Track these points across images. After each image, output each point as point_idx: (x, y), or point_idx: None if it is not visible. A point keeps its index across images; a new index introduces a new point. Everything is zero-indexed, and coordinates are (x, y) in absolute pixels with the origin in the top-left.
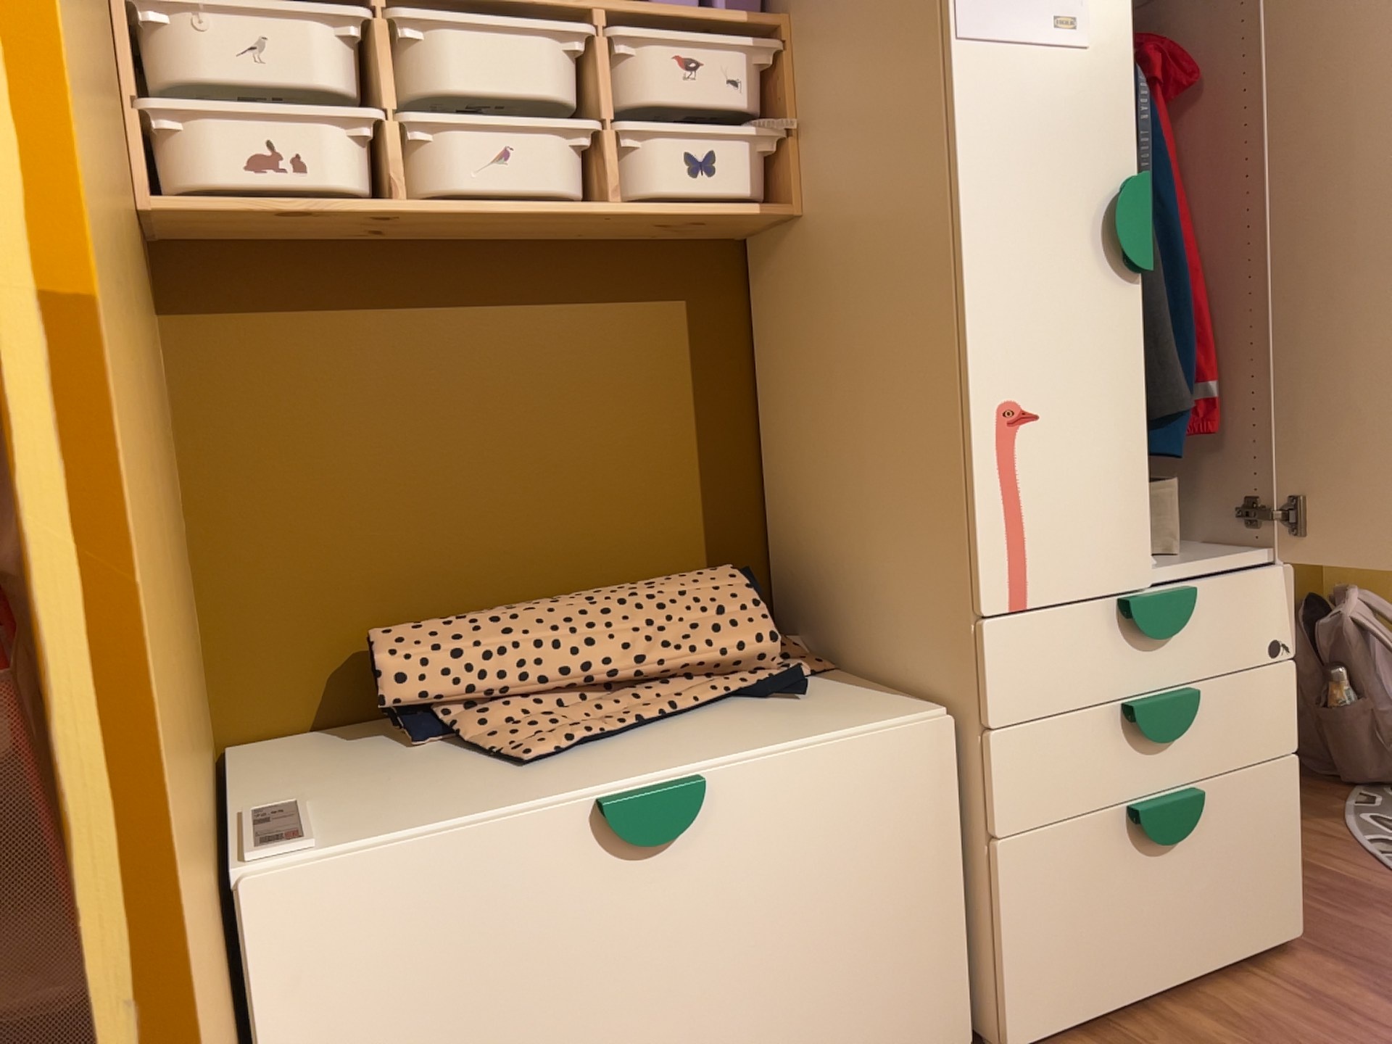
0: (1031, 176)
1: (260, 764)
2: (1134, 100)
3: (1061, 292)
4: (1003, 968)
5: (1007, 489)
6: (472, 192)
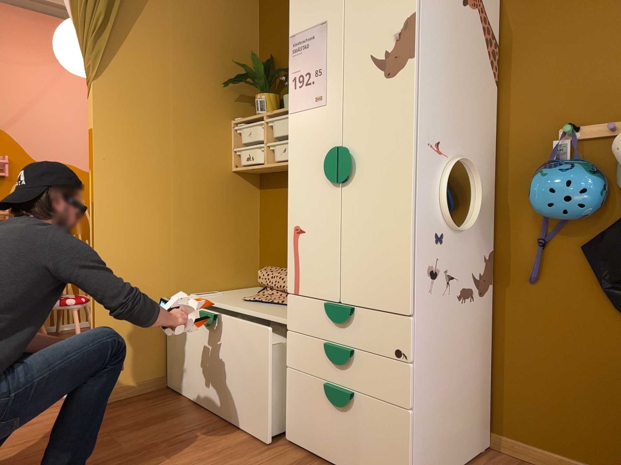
0: (306, 151)
1: (246, 289)
2: (341, 118)
3: (313, 190)
4: (288, 411)
5: (294, 253)
6: (276, 160)
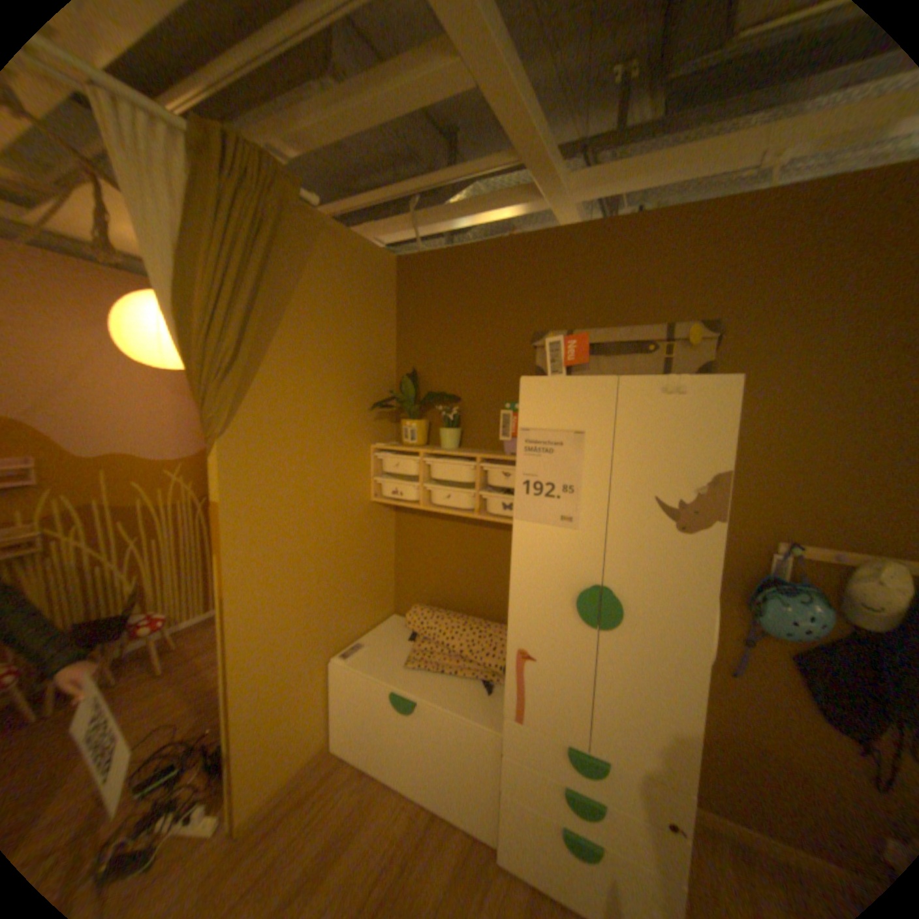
0: (543, 573)
1: (386, 626)
2: (603, 554)
3: (552, 620)
4: (500, 835)
5: (518, 680)
6: (437, 506)
